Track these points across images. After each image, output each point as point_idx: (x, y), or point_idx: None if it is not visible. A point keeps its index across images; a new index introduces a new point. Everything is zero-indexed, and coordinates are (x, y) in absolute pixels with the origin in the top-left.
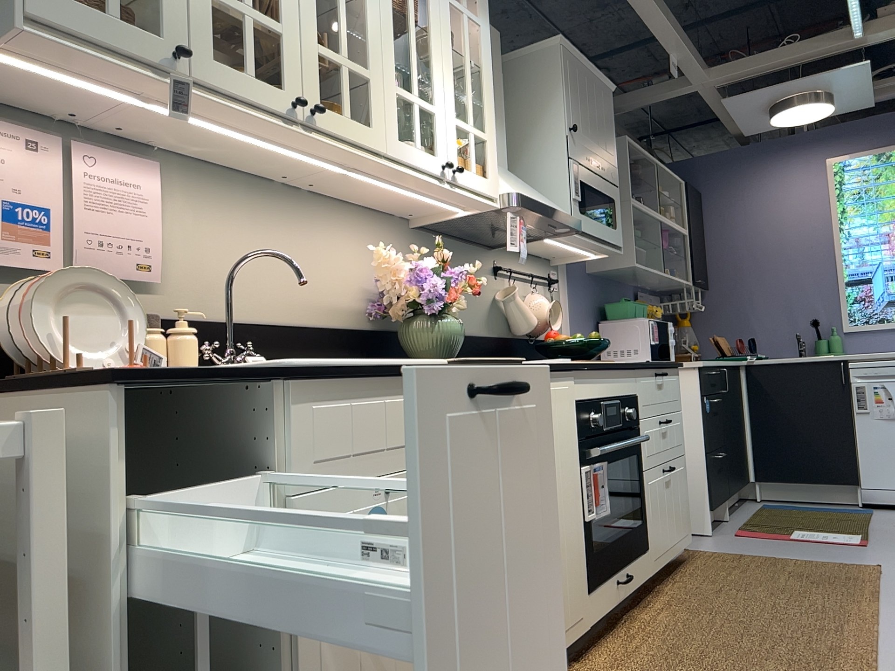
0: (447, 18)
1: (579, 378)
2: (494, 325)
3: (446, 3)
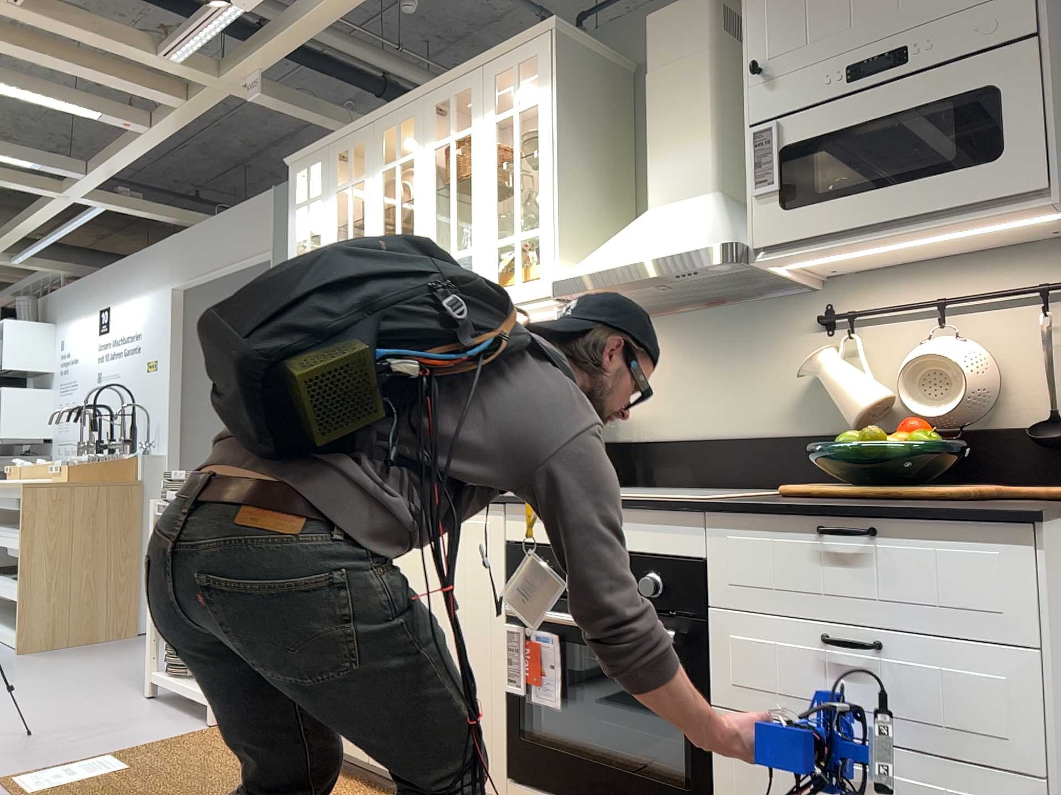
0: (489, 145)
1: (514, 513)
2: (810, 415)
3: (489, 130)
